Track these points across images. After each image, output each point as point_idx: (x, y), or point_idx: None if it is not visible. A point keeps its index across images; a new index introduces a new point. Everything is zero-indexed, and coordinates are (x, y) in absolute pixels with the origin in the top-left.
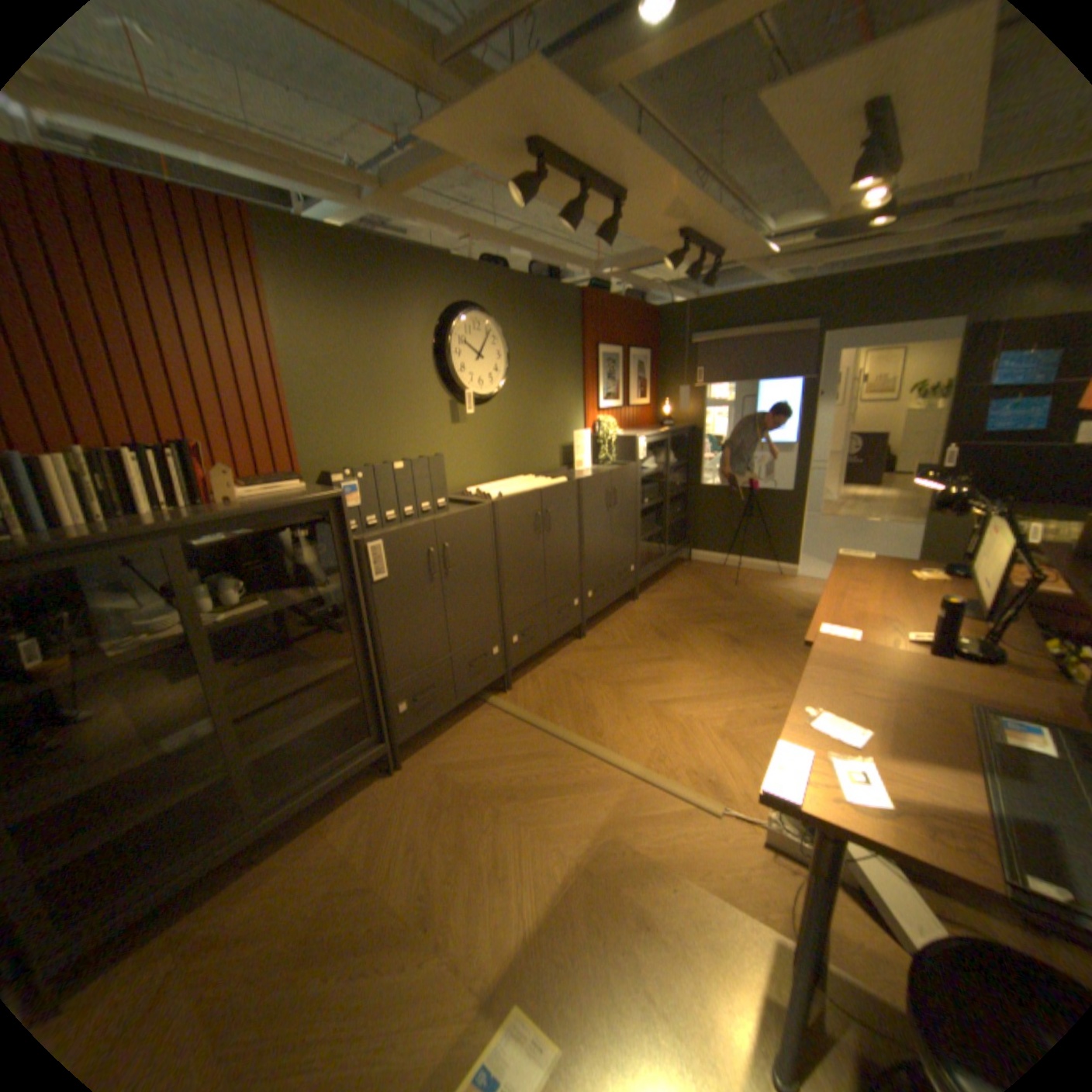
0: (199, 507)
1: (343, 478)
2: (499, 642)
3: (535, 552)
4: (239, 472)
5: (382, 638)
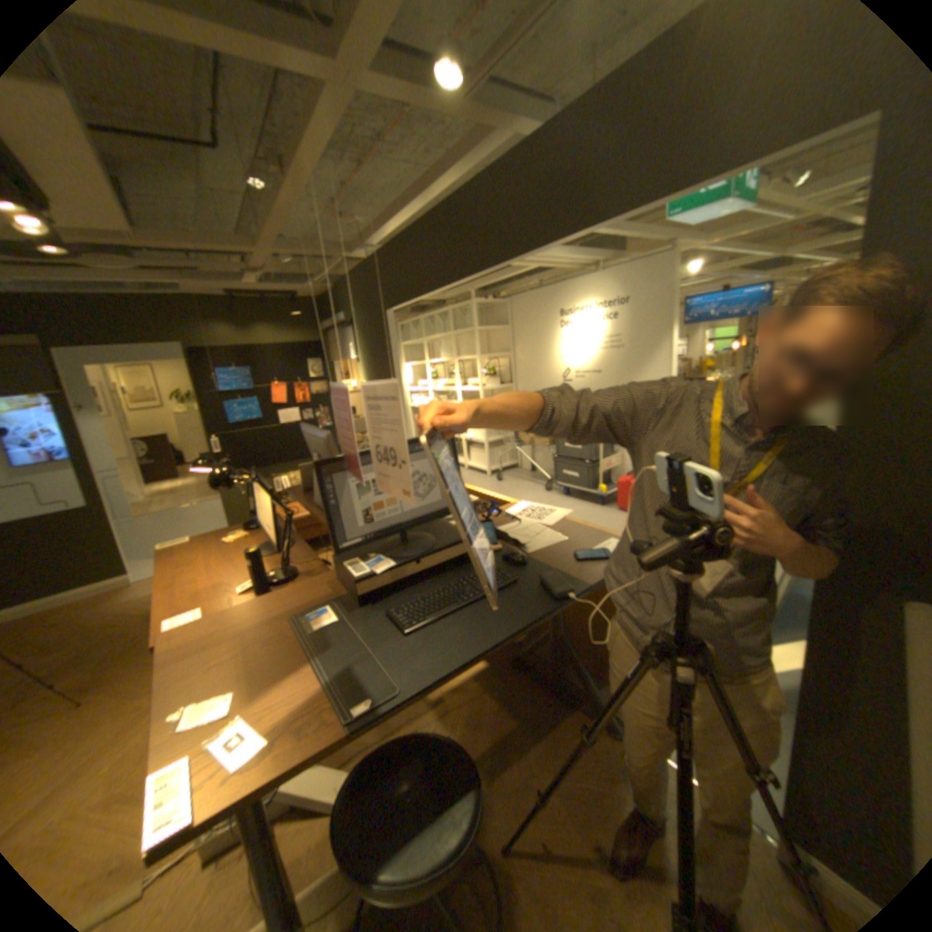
0: None
1: None
2: None
3: None
4: None
5: None
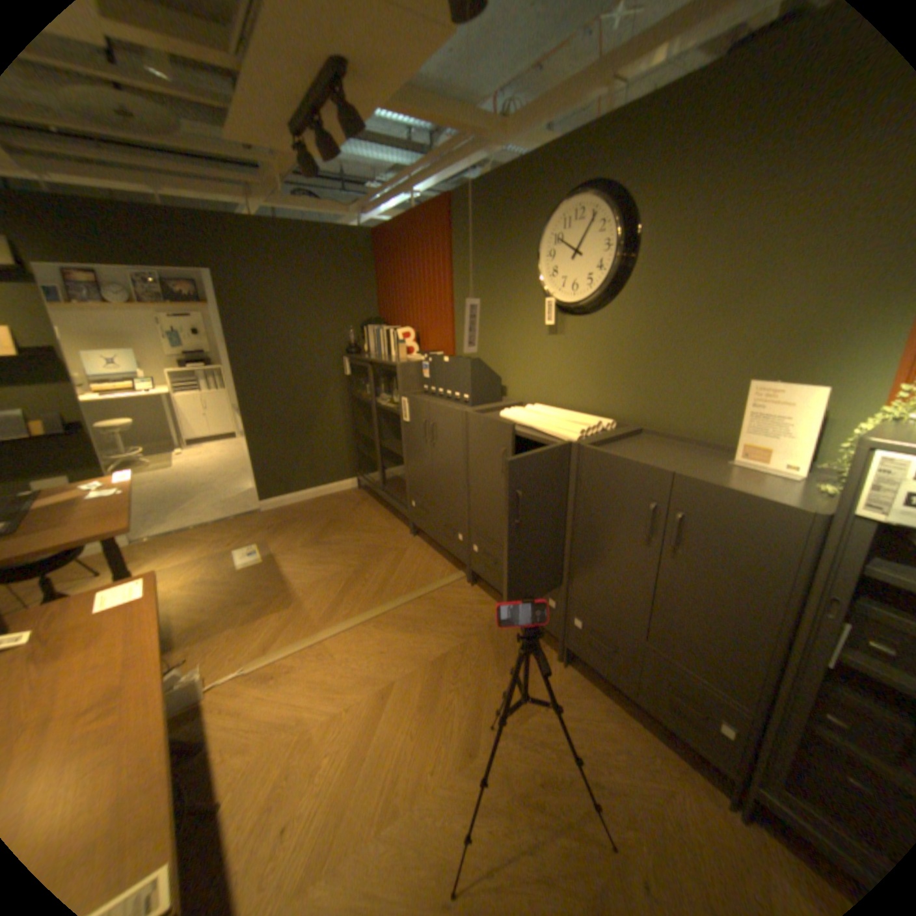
0: (397, 358)
1: (424, 359)
2: (463, 534)
3: (499, 488)
4: (435, 348)
5: (407, 455)
